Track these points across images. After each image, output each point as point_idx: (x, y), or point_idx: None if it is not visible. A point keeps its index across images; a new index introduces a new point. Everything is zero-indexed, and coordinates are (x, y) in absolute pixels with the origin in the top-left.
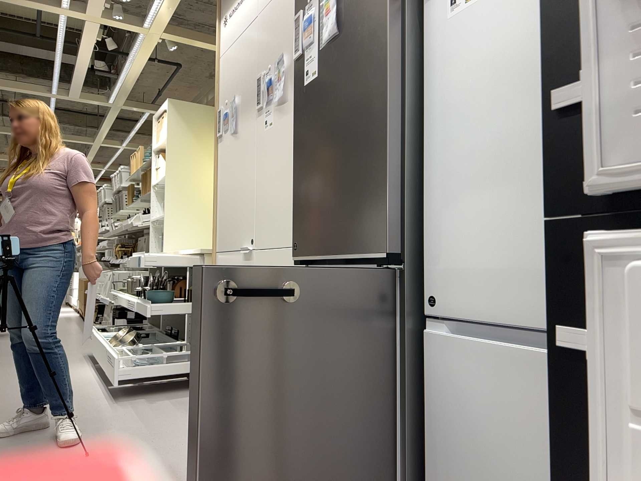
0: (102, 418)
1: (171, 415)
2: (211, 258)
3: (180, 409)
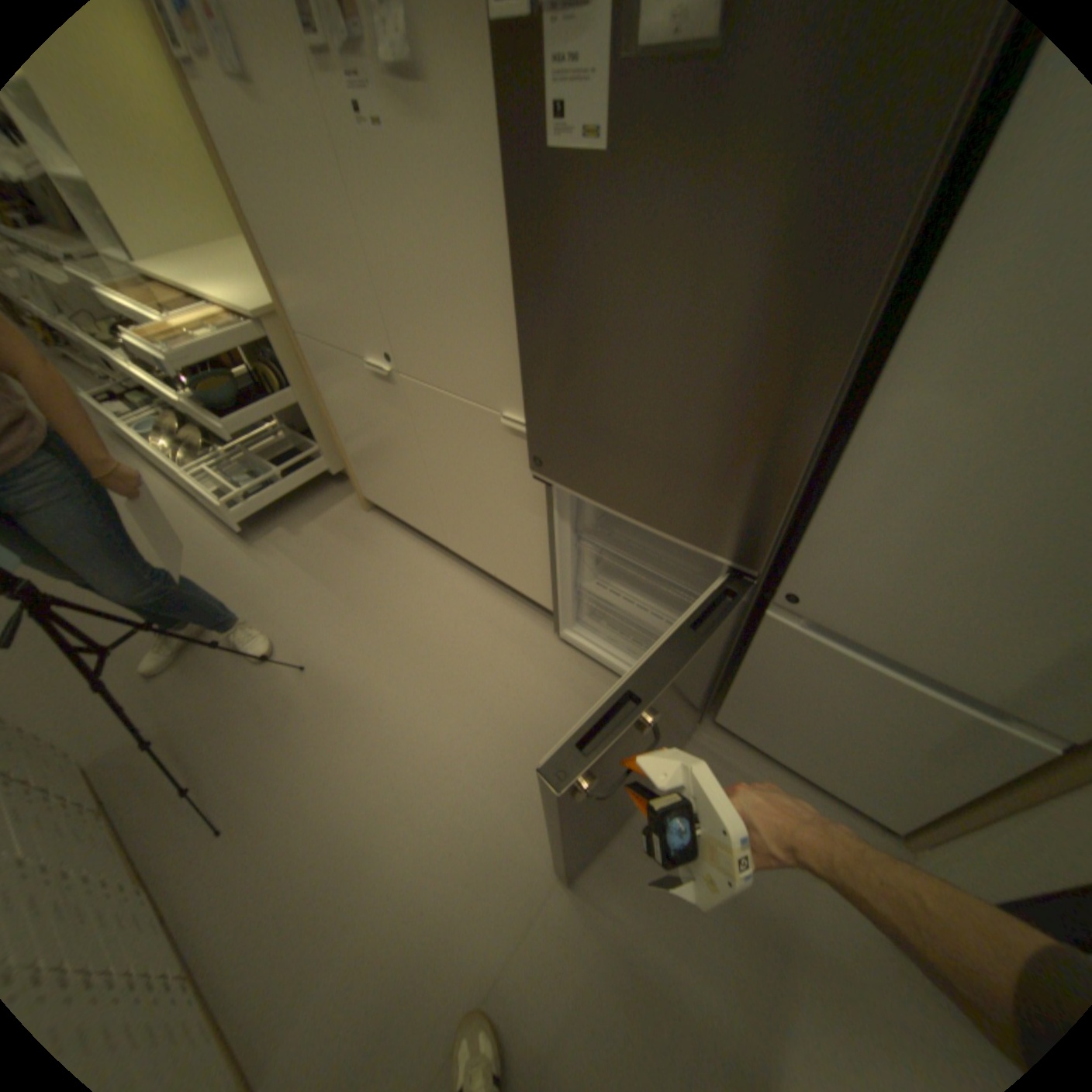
0: (260, 585)
1: (339, 552)
2: (290, 341)
3: (341, 536)
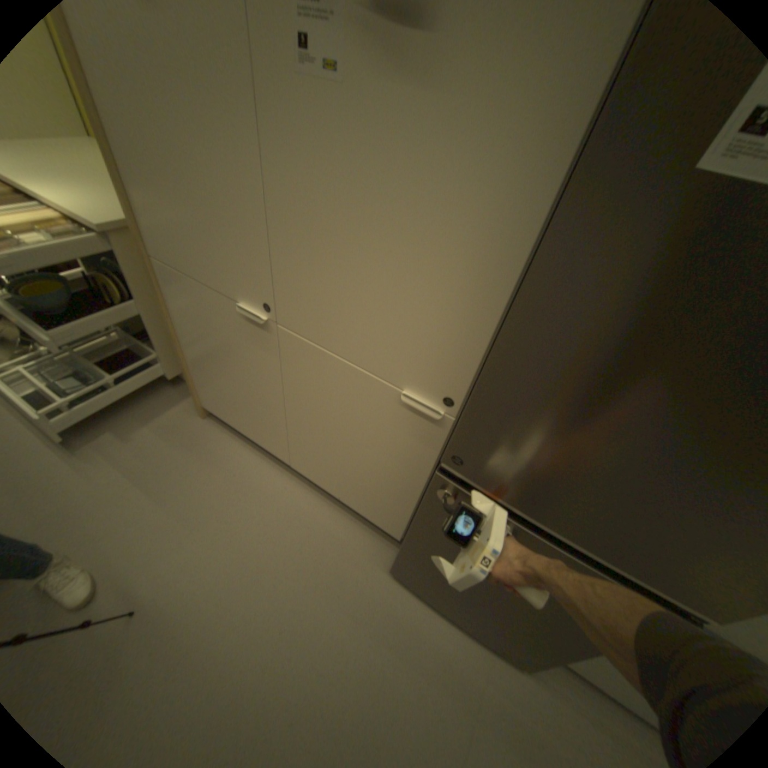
0: (81, 503)
1: (174, 463)
2: (143, 263)
3: (176, 444)
